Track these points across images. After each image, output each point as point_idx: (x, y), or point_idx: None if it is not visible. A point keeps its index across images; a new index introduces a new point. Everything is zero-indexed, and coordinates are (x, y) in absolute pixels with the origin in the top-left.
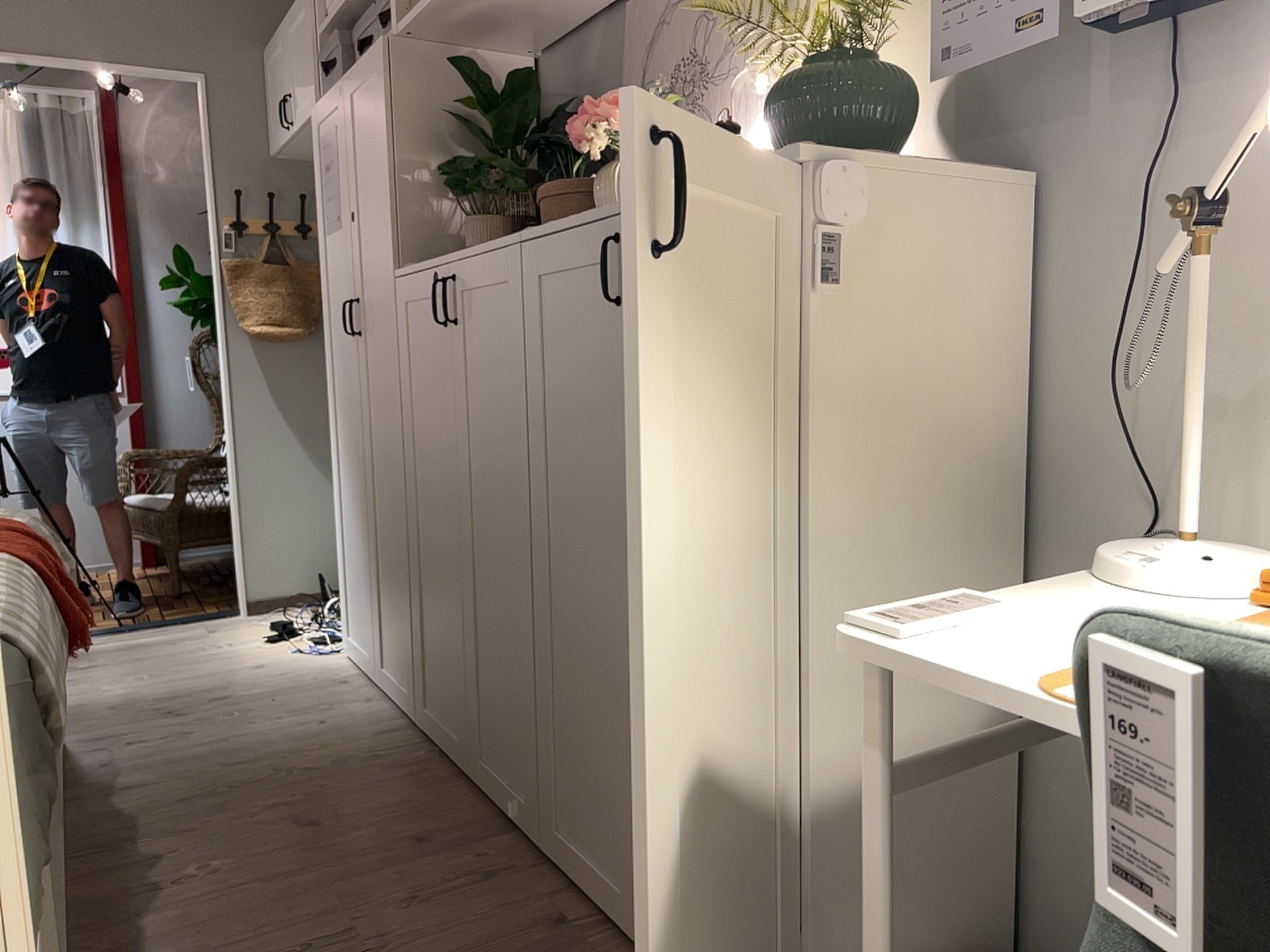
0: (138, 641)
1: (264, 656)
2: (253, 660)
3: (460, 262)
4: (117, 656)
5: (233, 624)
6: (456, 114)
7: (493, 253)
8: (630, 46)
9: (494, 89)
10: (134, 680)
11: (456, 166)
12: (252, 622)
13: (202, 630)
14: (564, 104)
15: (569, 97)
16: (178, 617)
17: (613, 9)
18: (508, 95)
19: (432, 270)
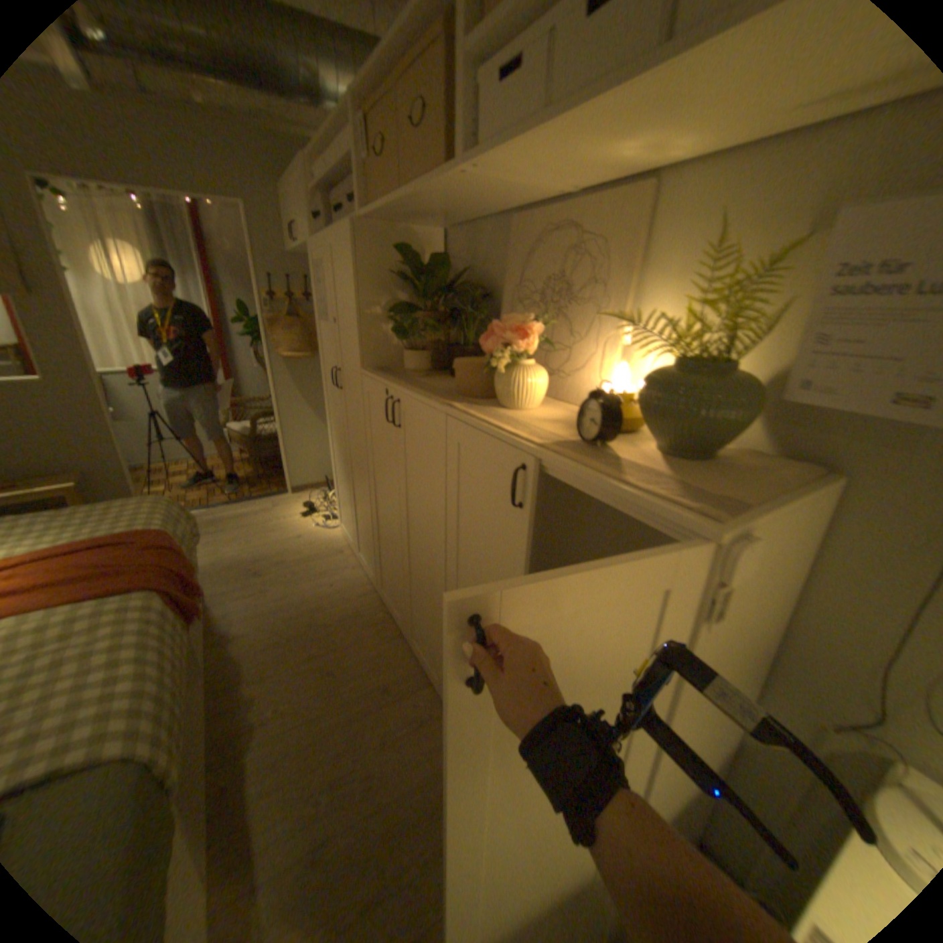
0: (239, 513)
1: (301, 528)
2: (295, 531)
3: (403, 396)
4: (229, 524)
5: (285, 501)
6: (397, 275)
7: (425, 406)
8: (510, 245)
9: (421, 263)
10: (237, 544)
11: (397, 307)
12: (294, 500)
13: (270, 505)
14: (462, 267)
15: (466, 264)
16: (258, 496)
17: (500, 215)
18: (430, 269)
19: (385, 387)
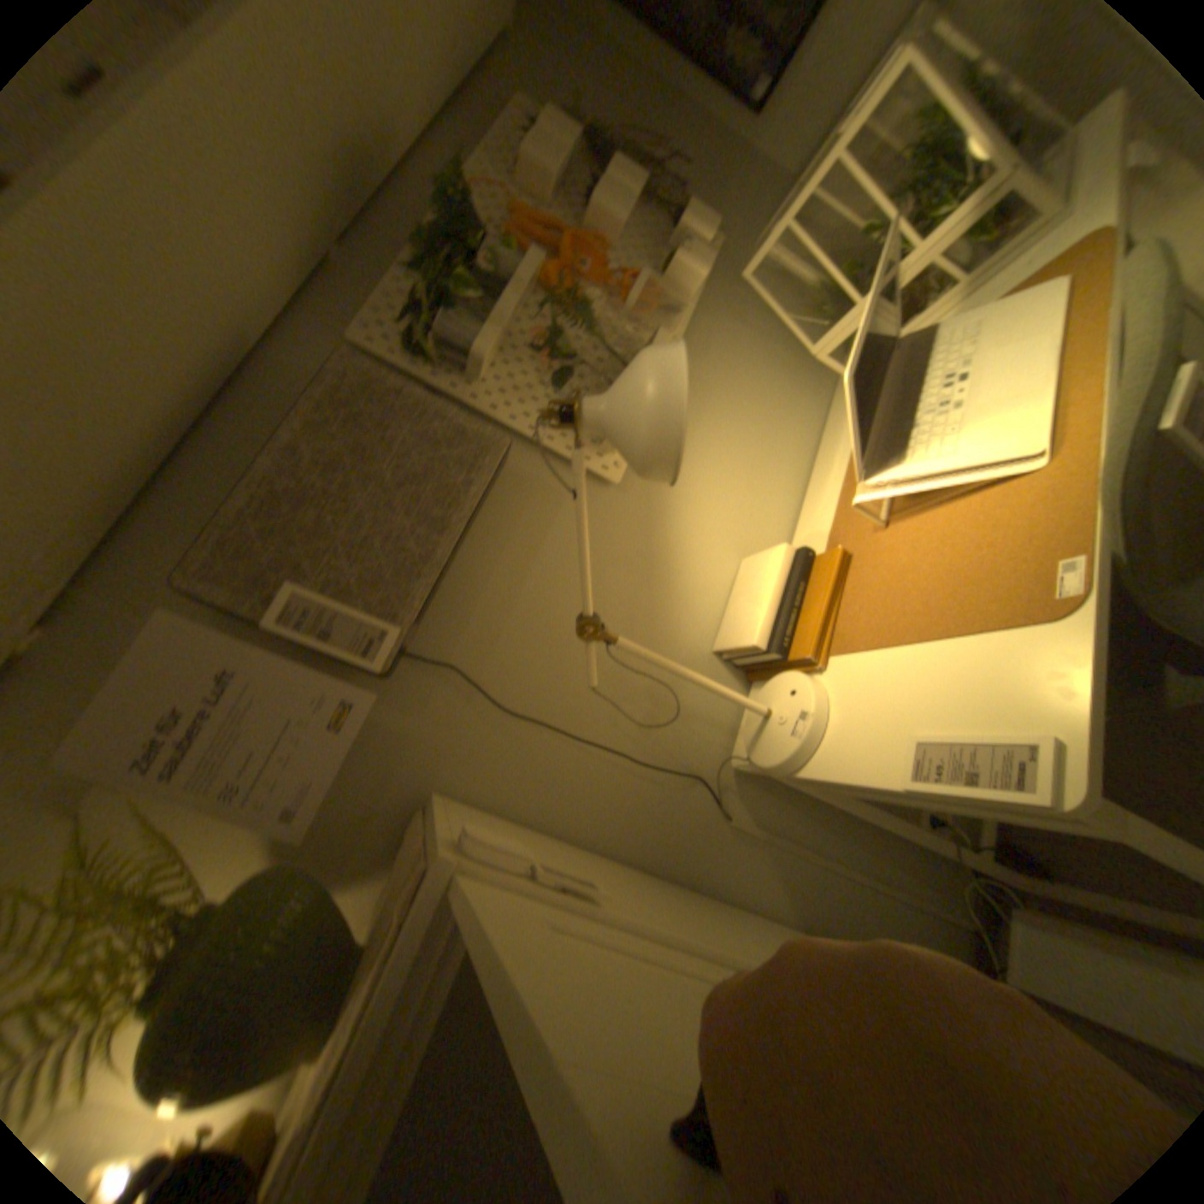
0: None
1: None
2: None
3: None
4: None
5: None
6: None
7: None
8: None
9: None
10: None
11: None
12: None
13: None
14: None
15: None
16: None
17: None
18: None
19: None
